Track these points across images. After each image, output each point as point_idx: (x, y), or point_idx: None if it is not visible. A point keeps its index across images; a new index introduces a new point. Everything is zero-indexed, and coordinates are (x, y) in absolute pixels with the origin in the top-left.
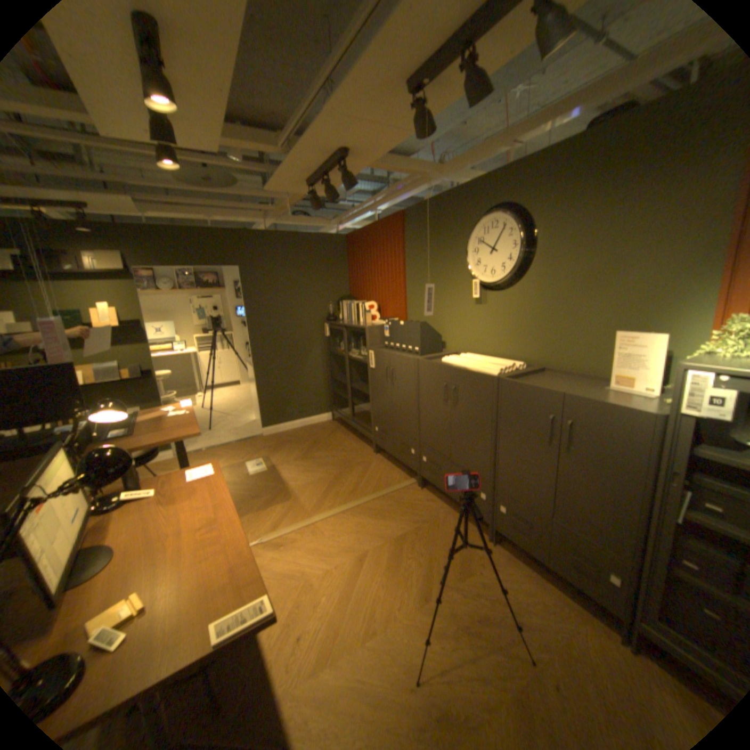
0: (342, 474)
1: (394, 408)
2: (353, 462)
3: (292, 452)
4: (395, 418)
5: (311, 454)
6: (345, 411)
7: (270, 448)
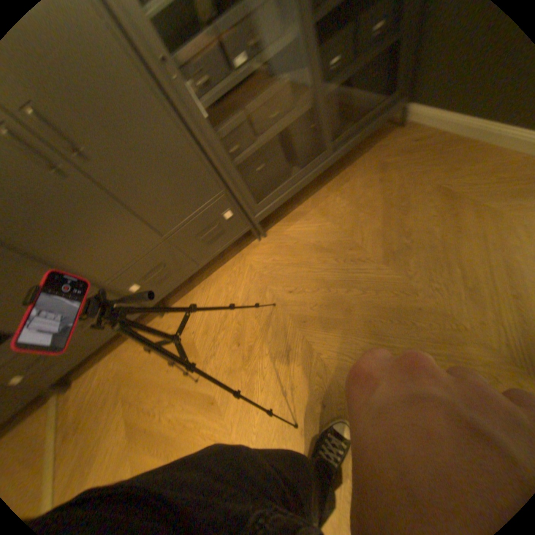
0: None
1: None
2: None
3: None
4: None
5: None
6: None
7: None
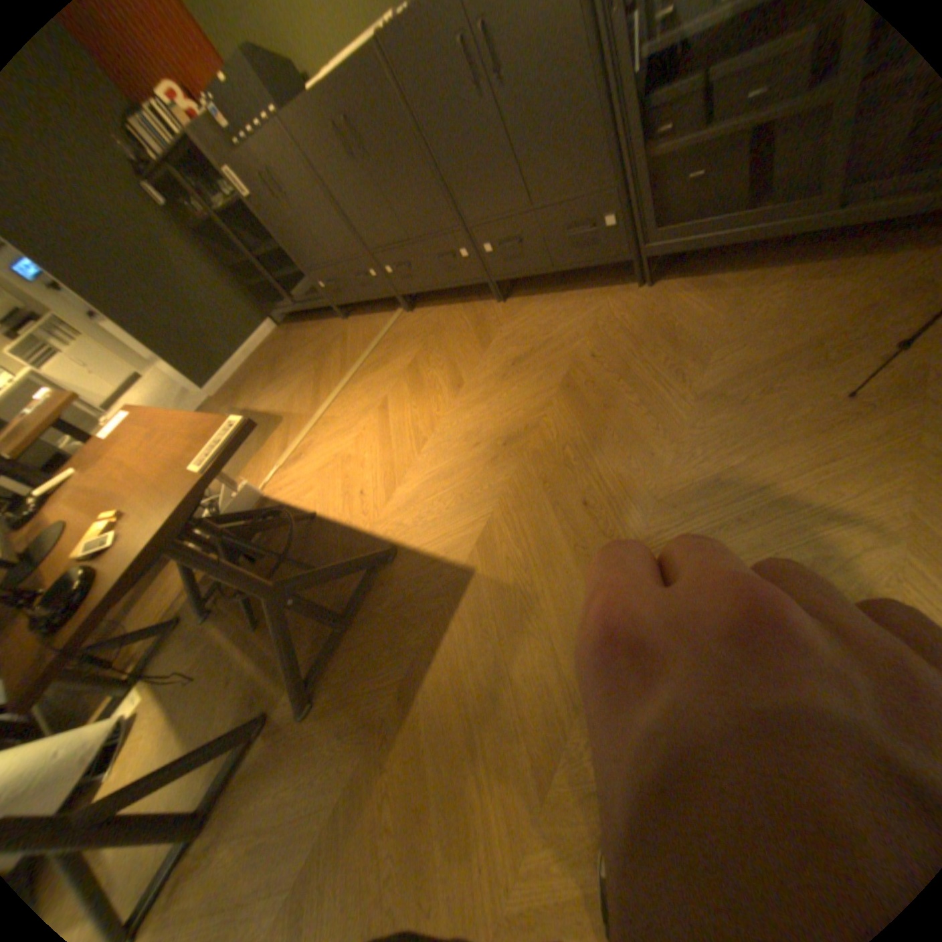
0: (322, 361)
1: (313, 231)
2: (326, 344)
3: (254, 384)
4: (324, 246)
5: (276, 371)
6: (280, 303)
7: (227, 400)
